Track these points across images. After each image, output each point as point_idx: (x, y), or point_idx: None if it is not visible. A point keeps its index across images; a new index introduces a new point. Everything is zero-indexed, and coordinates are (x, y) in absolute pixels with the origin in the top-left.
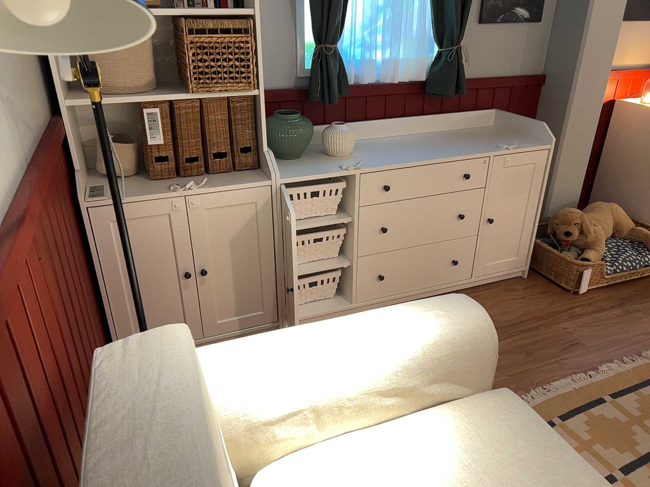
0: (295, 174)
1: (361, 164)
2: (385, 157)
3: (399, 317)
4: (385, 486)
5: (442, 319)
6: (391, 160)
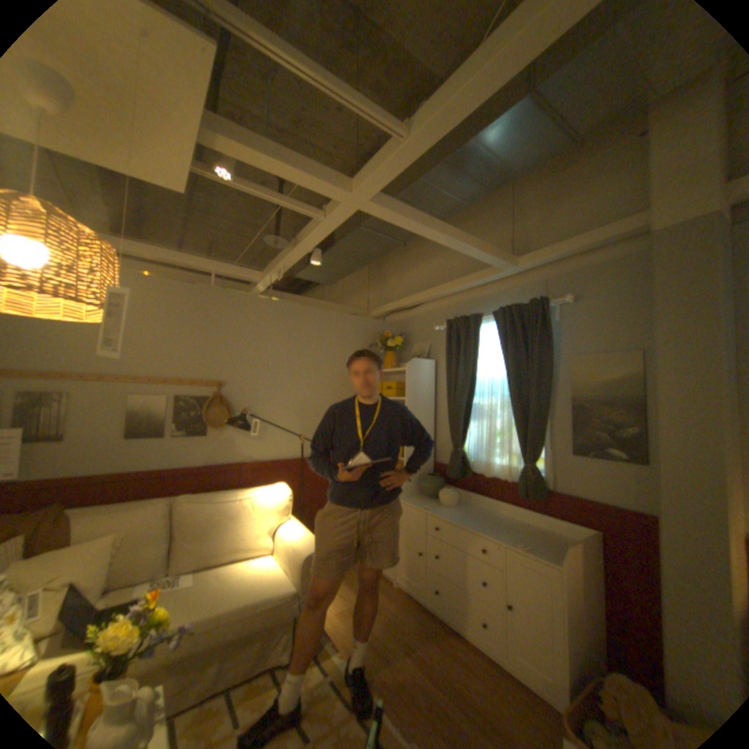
0: (407, 501)
1: (433, 511)
2: (453, 515)
3: (306, 538)
4: (252, 567)
5: (306, 546)
6: (449, 517)
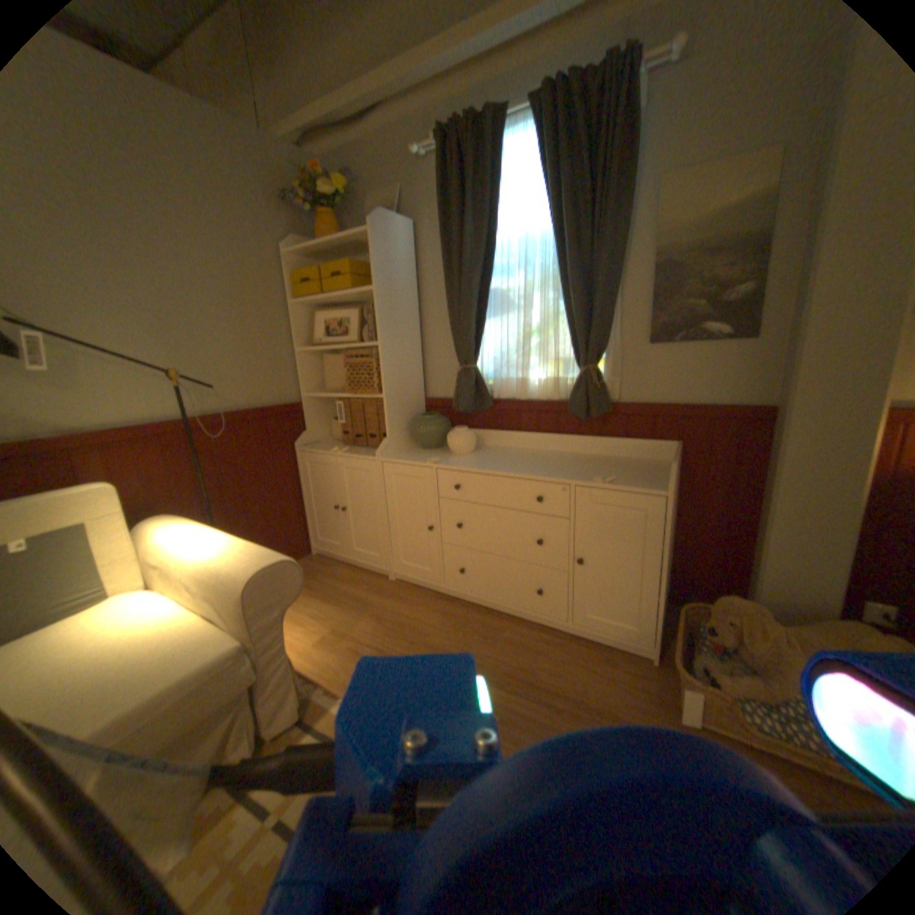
0: (398, 457)
1: (446, 461)
2: (478, 461)
3: (235, 548)
4: (122, 627)
5: (240, 561)
6: (473, 464)
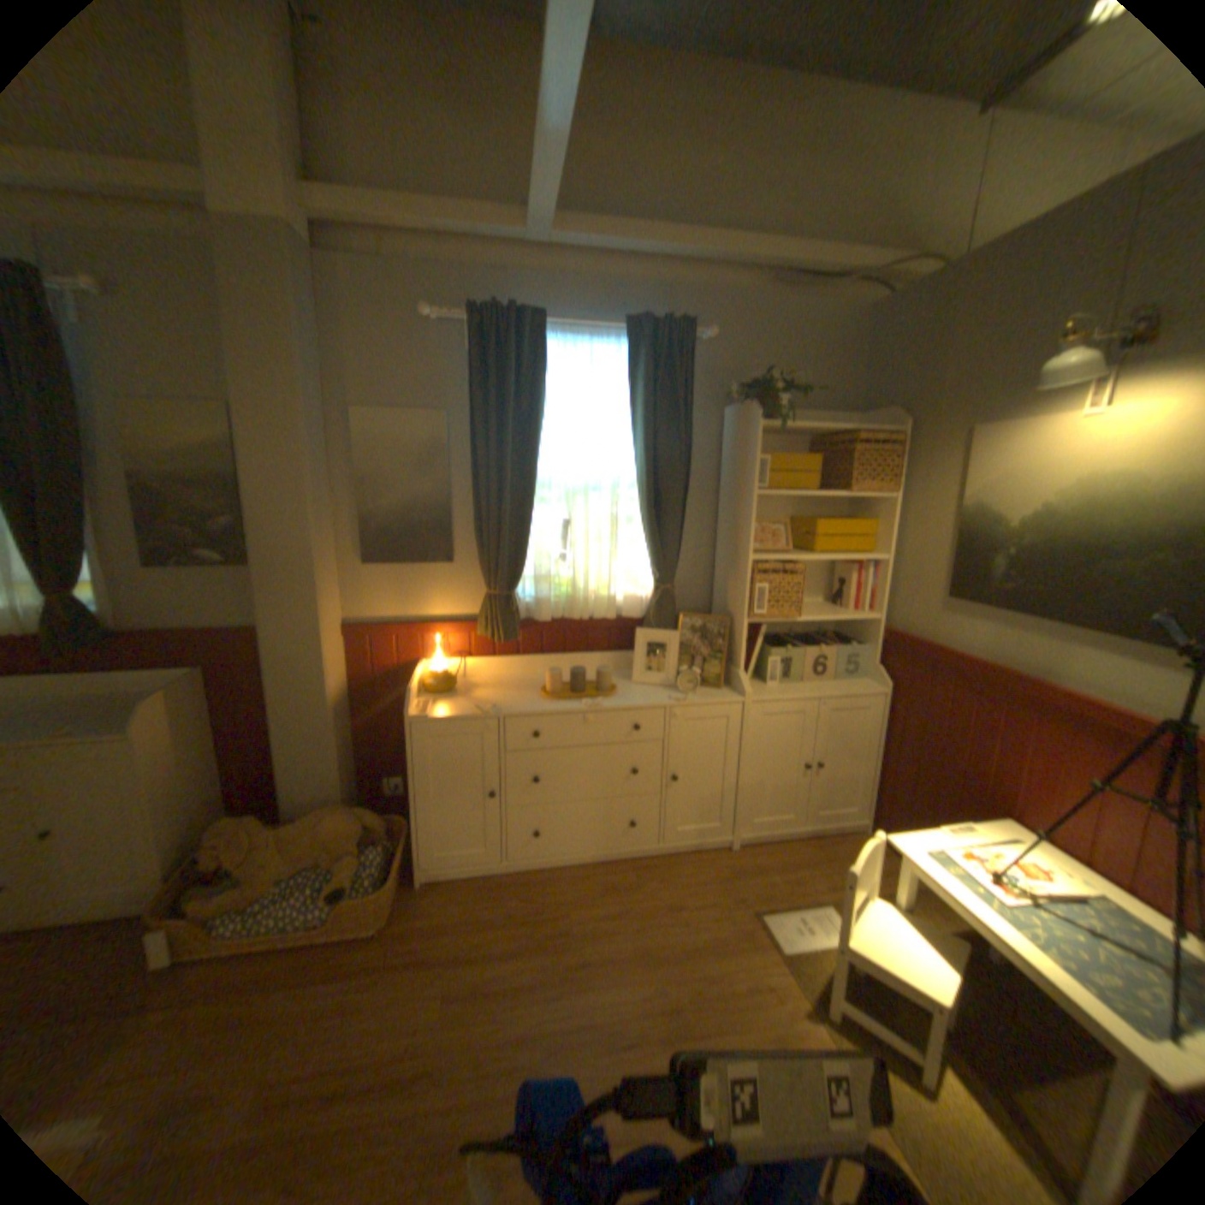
0: None
1: None
2: None
3: None
4: None
5: None
6: None
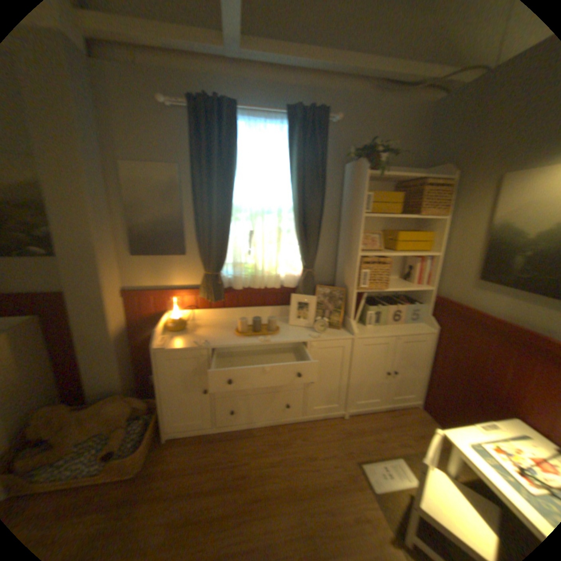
0: None
1: None
2: None
3: None
4: None
5: None
6: None
